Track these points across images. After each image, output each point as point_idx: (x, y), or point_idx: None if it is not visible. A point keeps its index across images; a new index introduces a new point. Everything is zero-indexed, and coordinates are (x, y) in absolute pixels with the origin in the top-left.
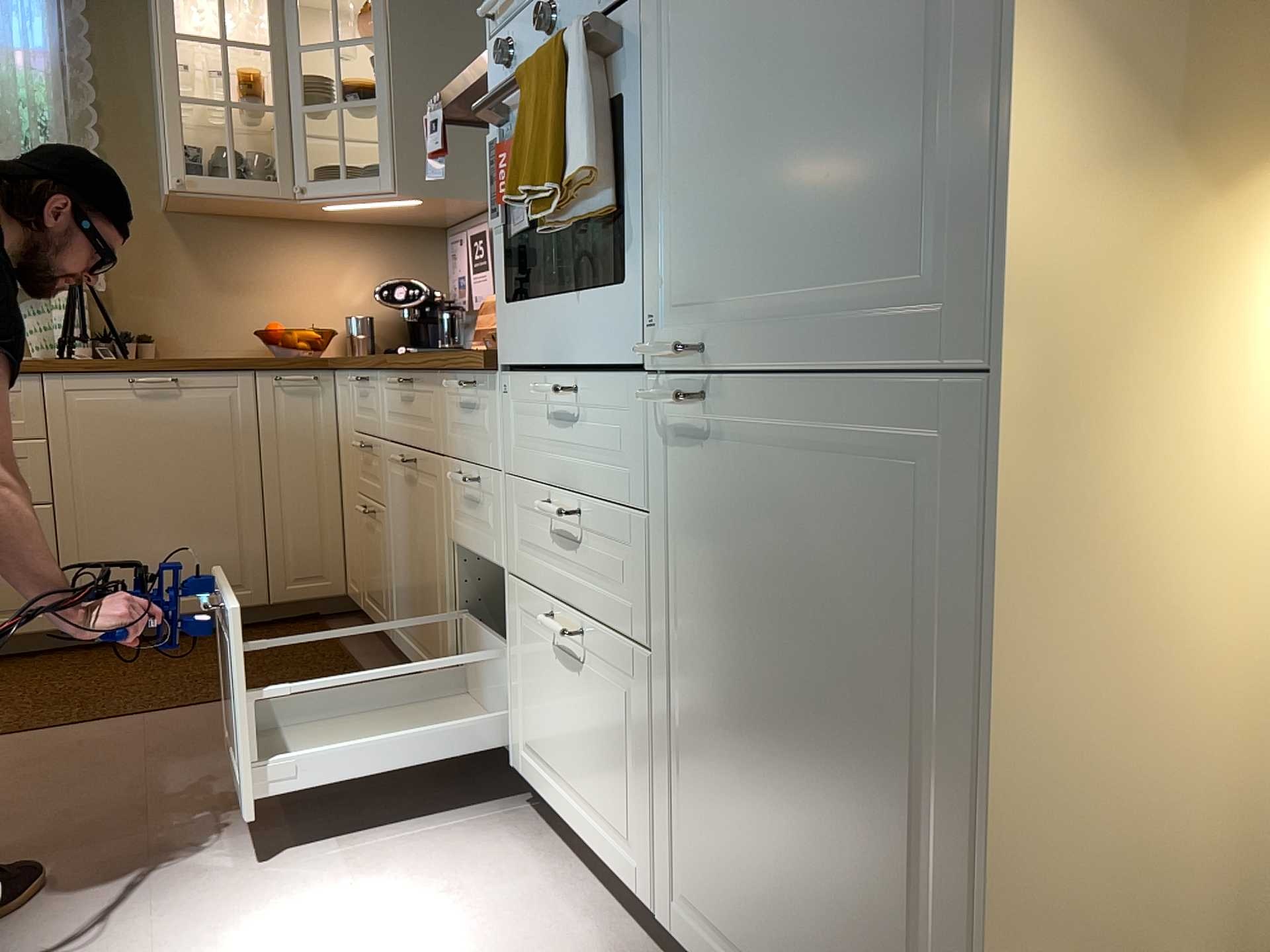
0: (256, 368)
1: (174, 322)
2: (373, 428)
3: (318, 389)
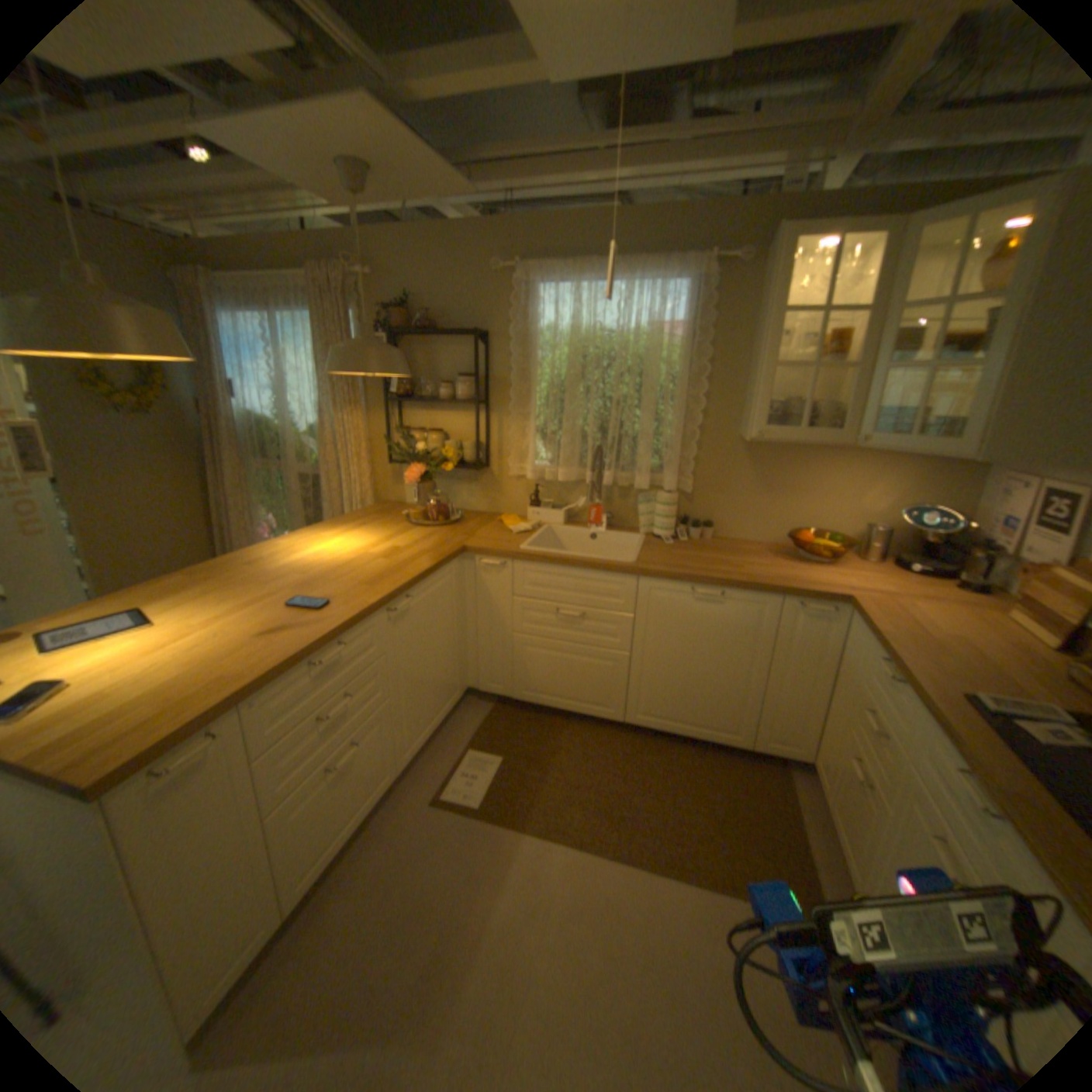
0: (787, 596)
1: (730, 513)
2: (900, 734)
3: (836, 618)
